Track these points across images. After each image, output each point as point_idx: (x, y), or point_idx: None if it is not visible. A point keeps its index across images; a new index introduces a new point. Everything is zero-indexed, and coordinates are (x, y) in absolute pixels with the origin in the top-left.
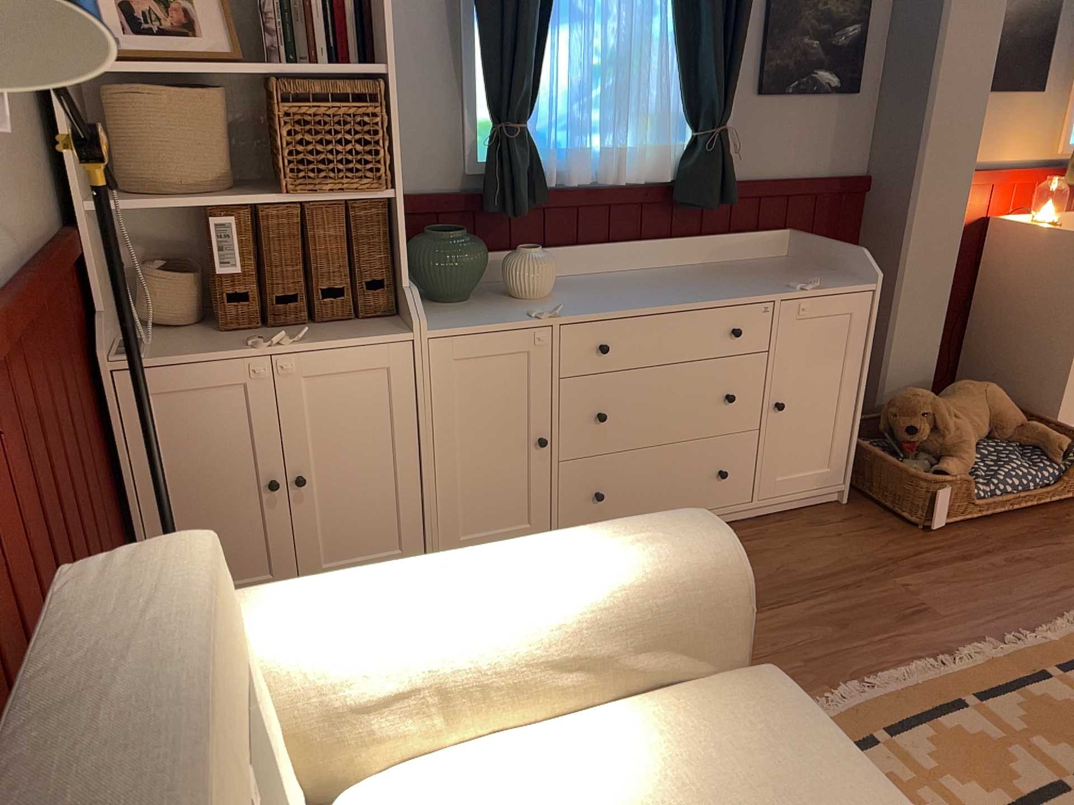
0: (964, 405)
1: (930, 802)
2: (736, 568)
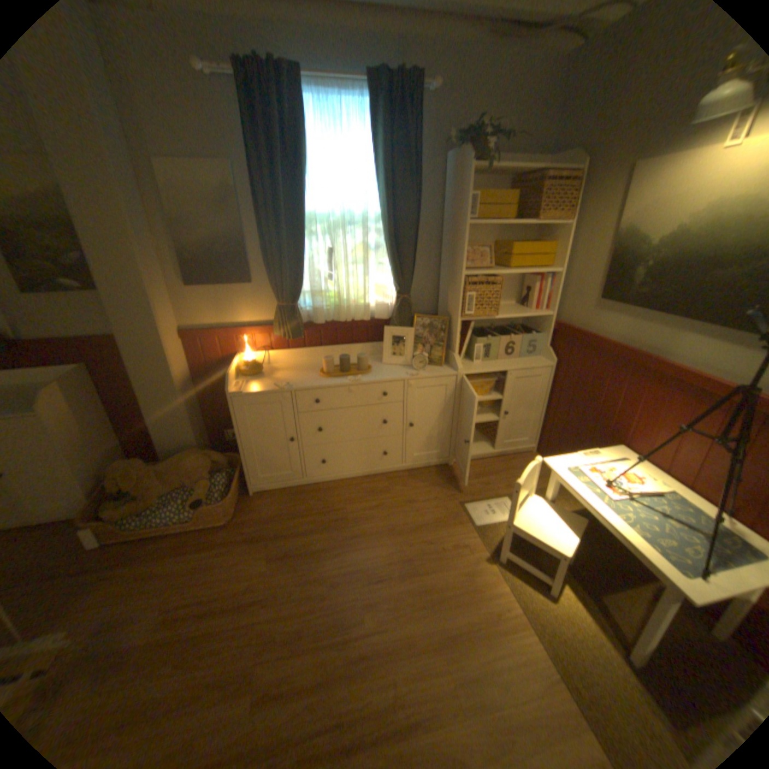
0: (163, 470)
1: None
2: None
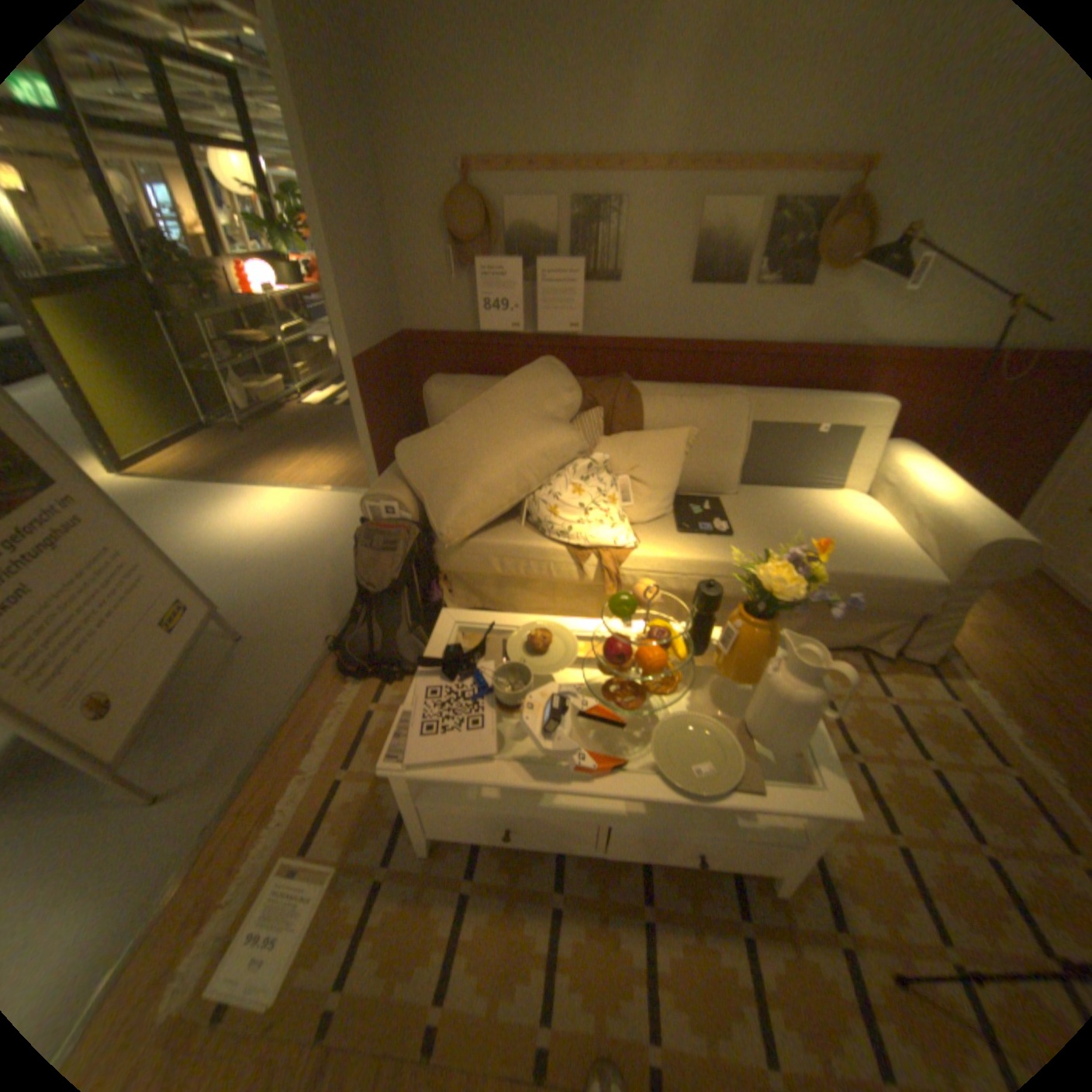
0: None
1: (953, 761)
2: (987, 547)
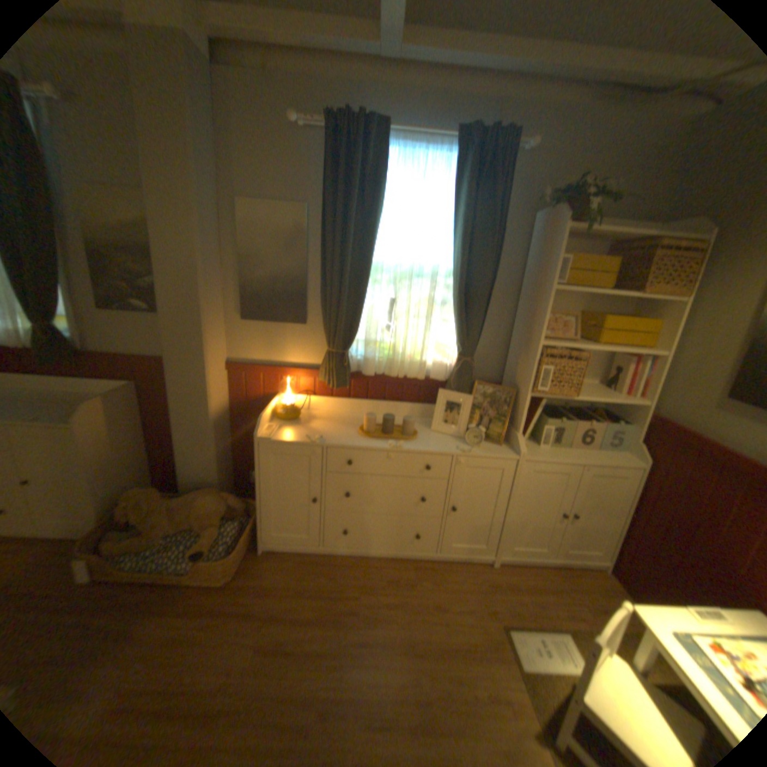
0: (175, 508)
1: None
2: None
